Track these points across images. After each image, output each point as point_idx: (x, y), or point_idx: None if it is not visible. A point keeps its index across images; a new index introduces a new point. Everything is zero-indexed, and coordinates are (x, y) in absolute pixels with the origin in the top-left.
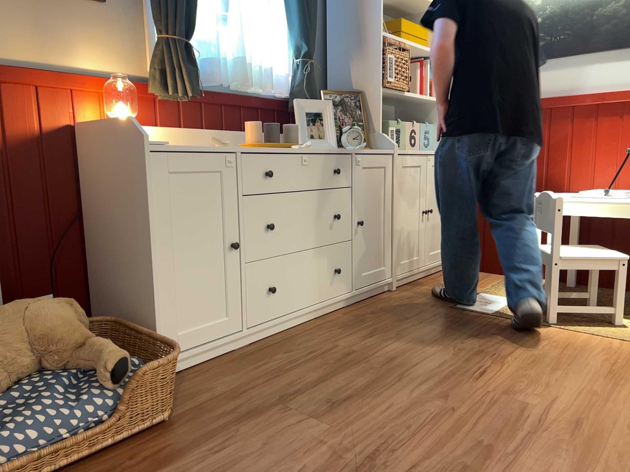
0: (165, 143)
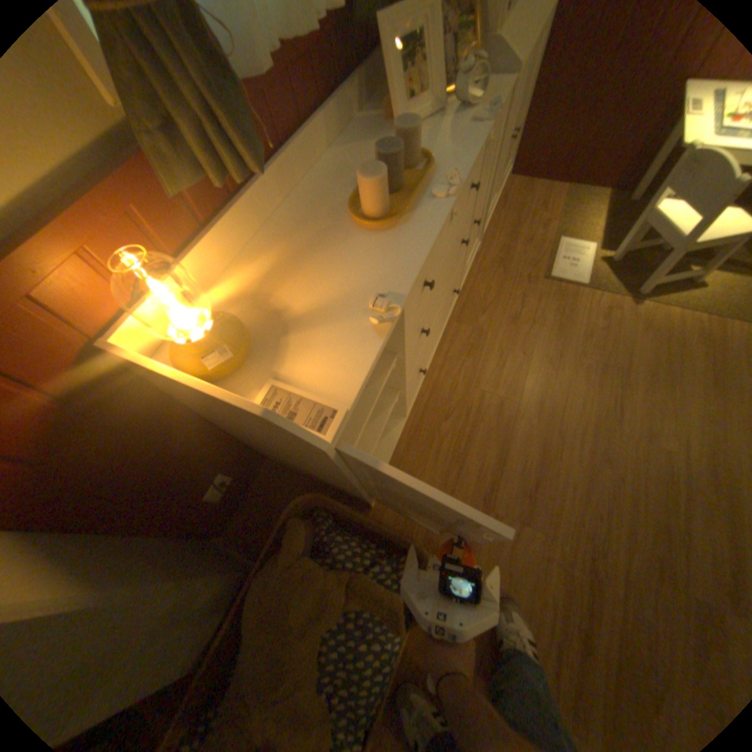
0: (342, 404)
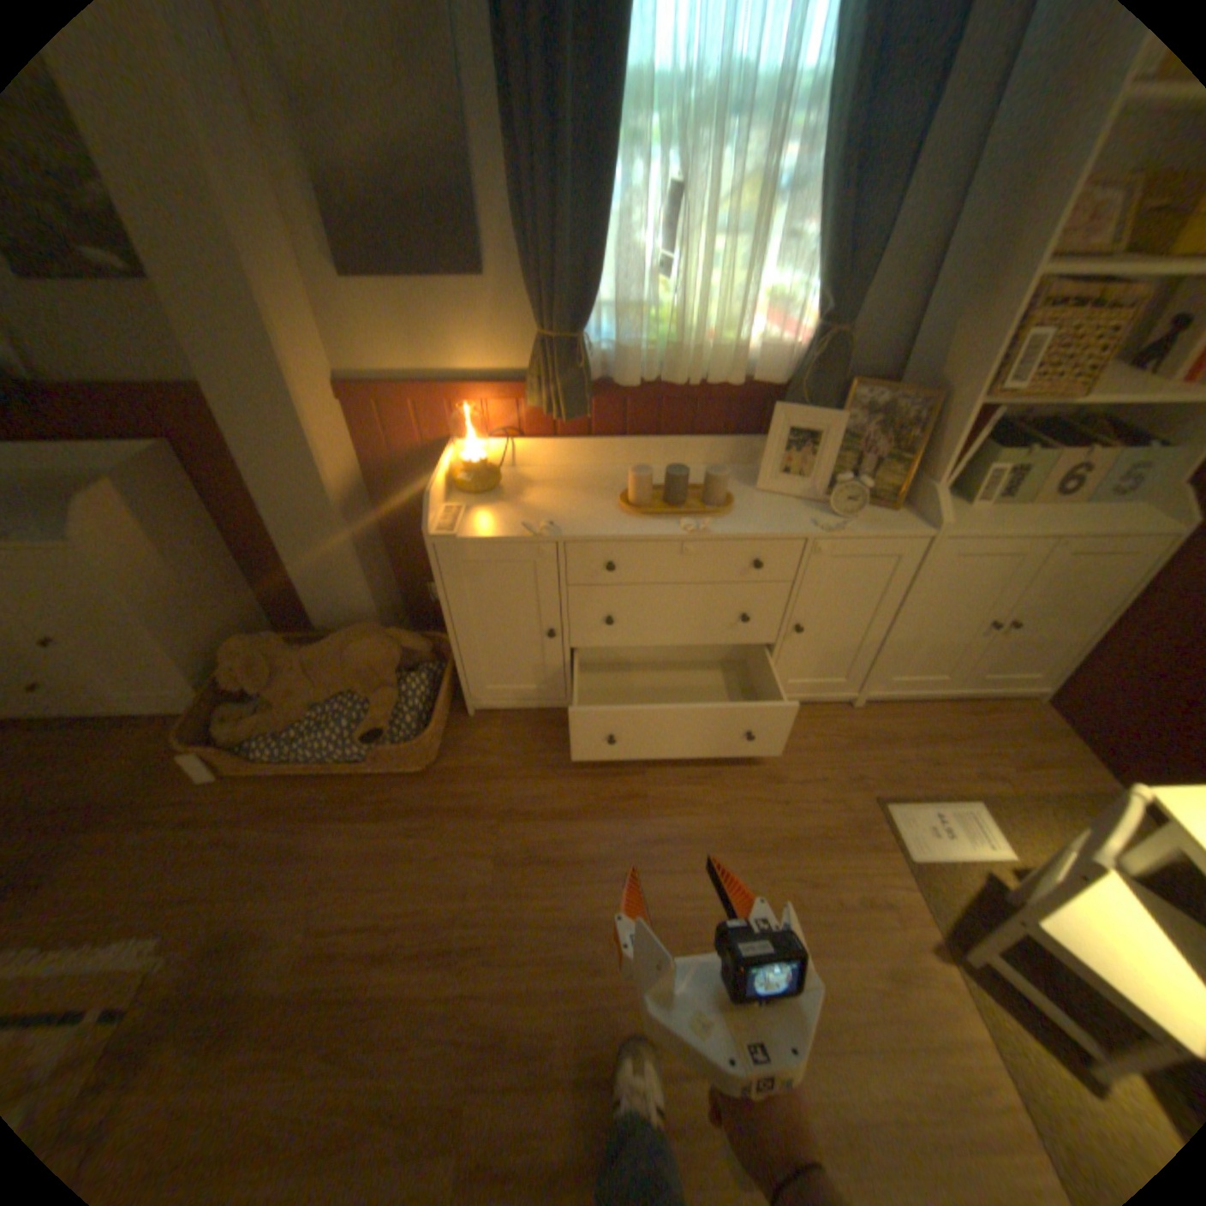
0: (457, 533)
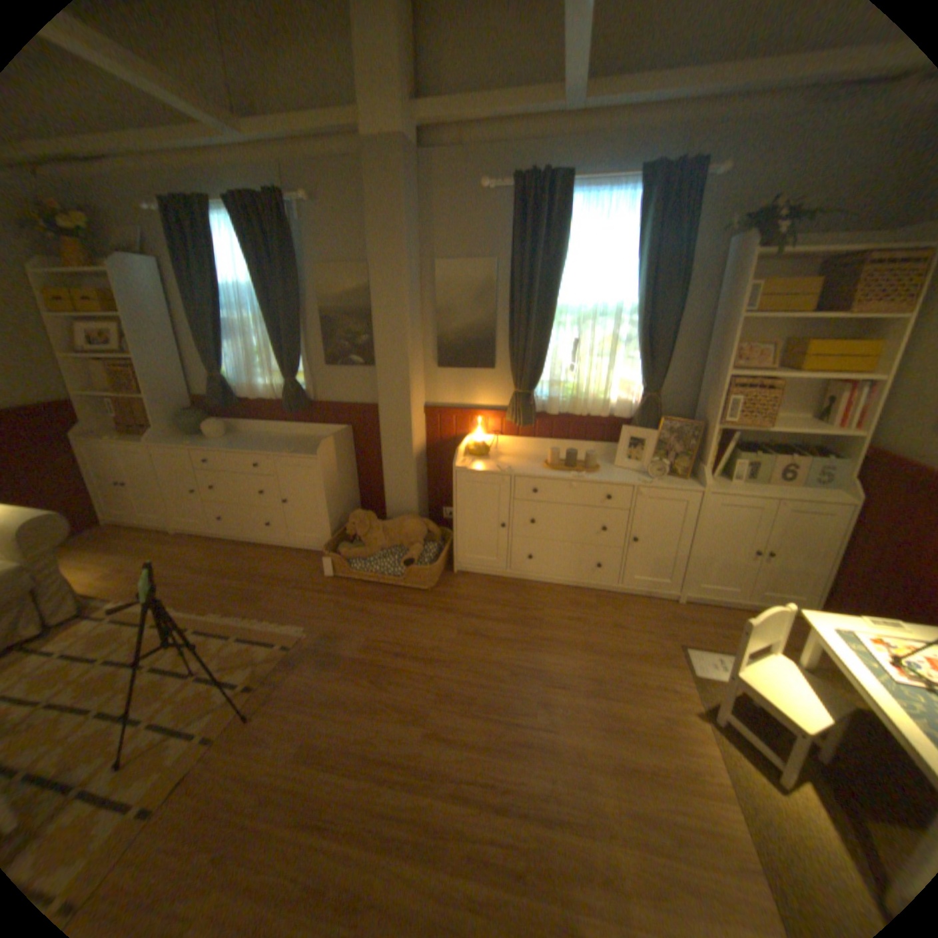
0: (466, 467)
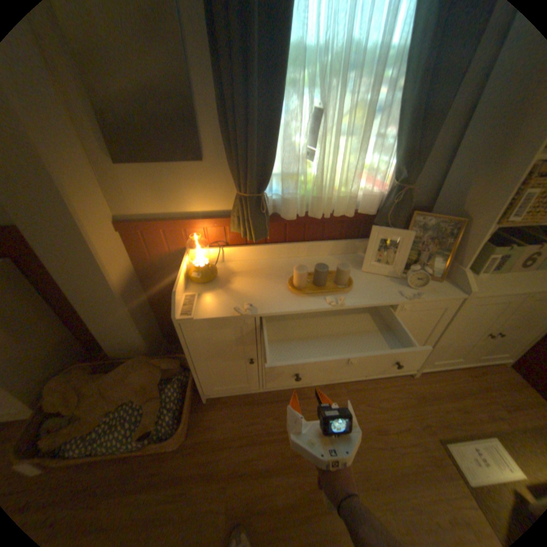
0: (193, 316)
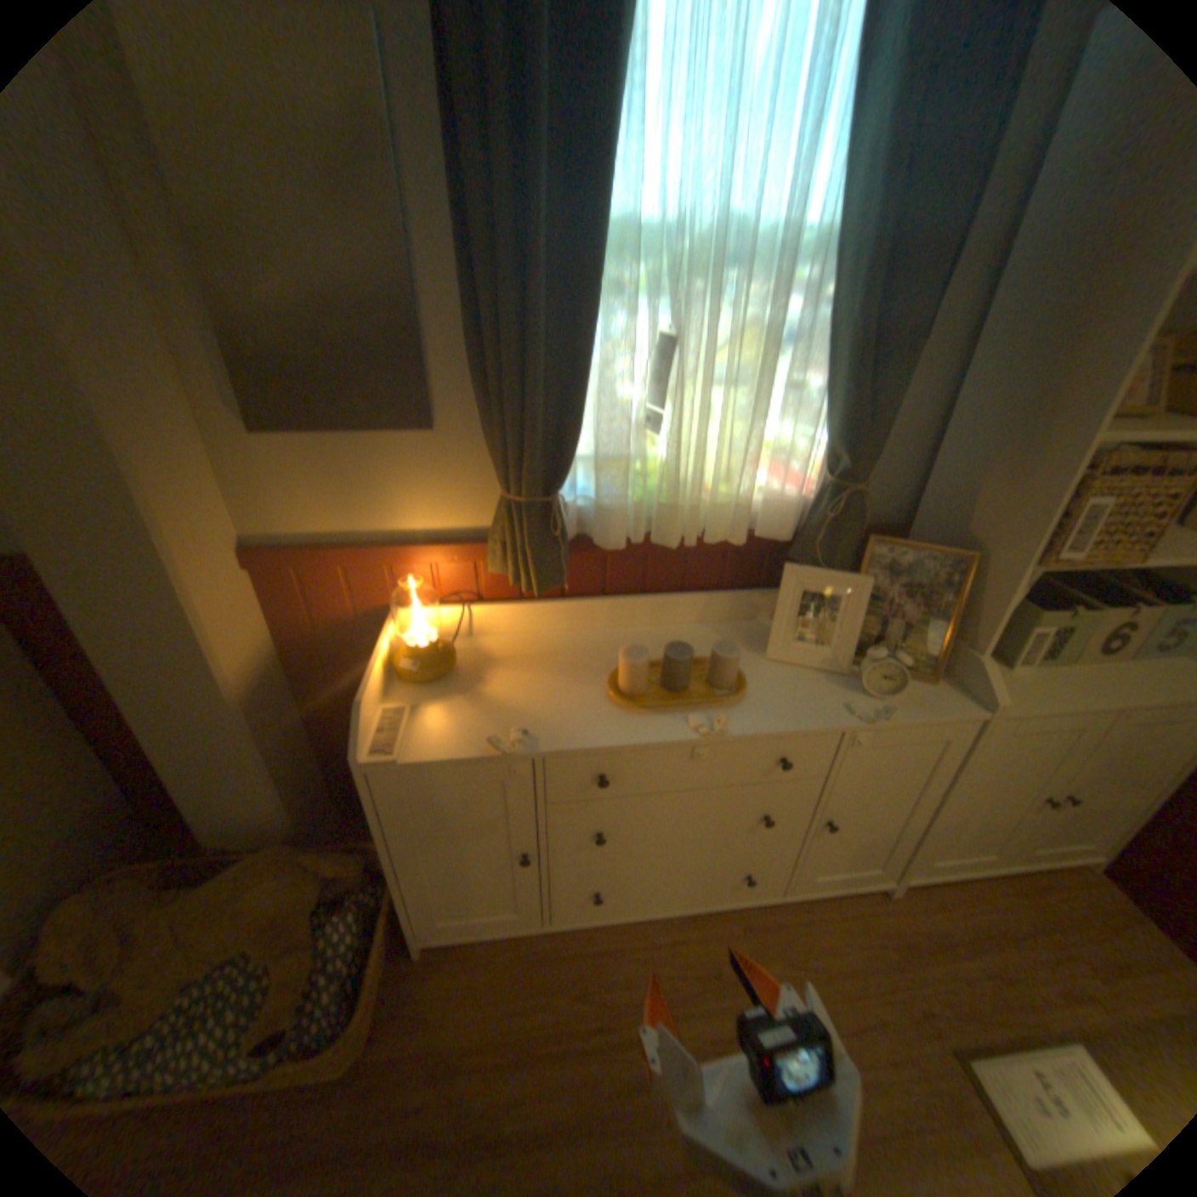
0: (397, 756)
